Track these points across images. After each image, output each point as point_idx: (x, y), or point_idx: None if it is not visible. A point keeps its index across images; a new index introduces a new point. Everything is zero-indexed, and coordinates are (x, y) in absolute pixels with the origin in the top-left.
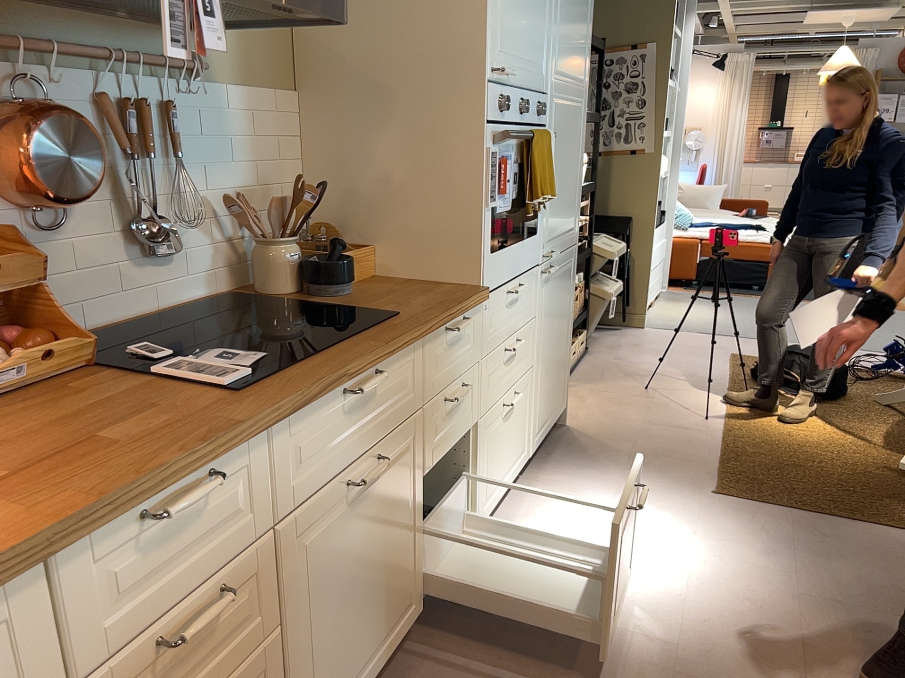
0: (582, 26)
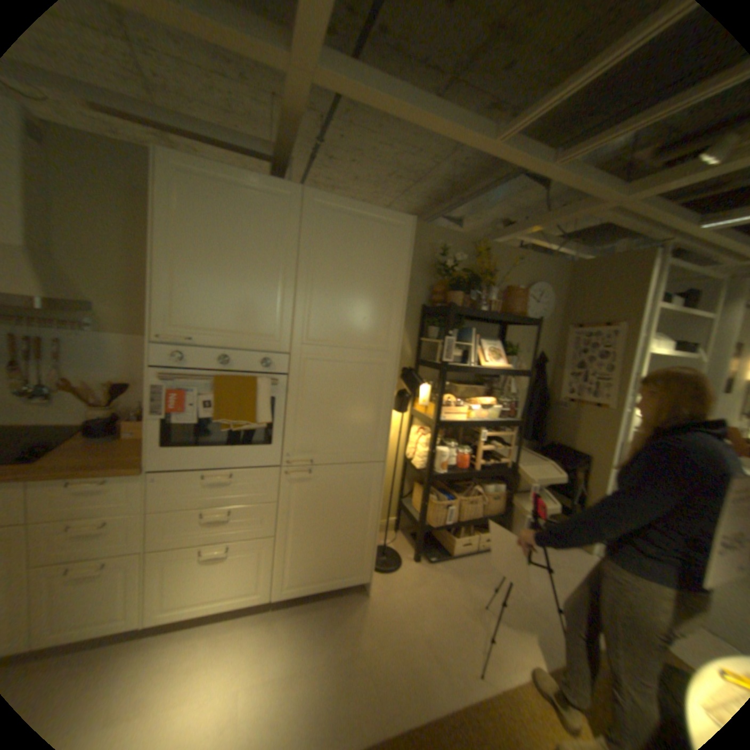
0: (372, 308)
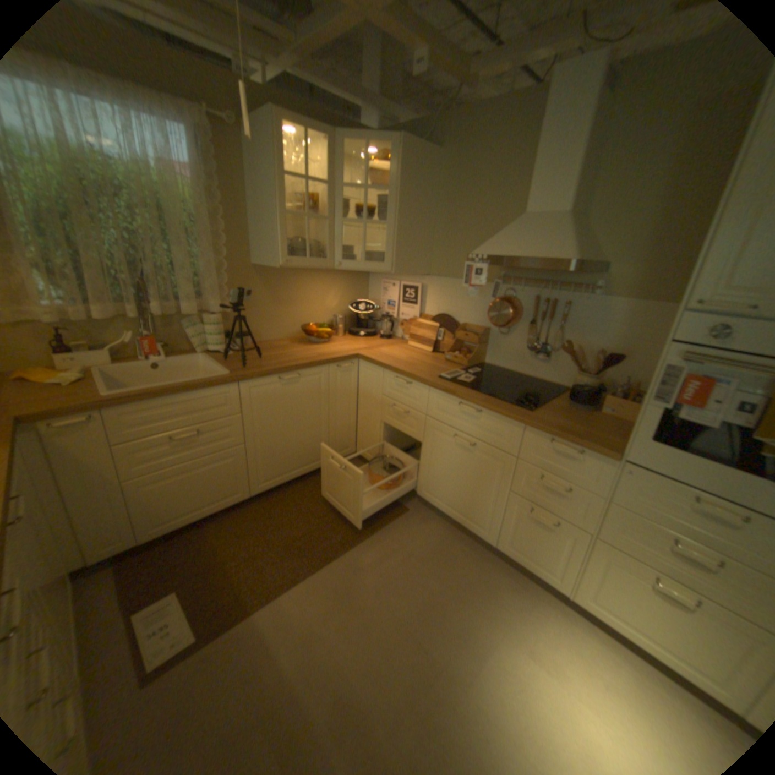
0: None
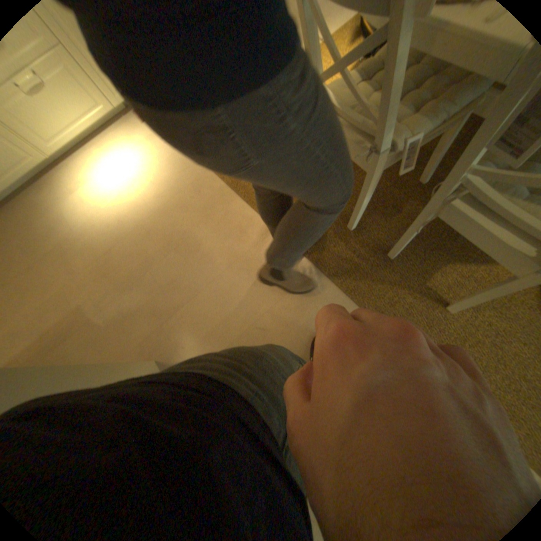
0: None
